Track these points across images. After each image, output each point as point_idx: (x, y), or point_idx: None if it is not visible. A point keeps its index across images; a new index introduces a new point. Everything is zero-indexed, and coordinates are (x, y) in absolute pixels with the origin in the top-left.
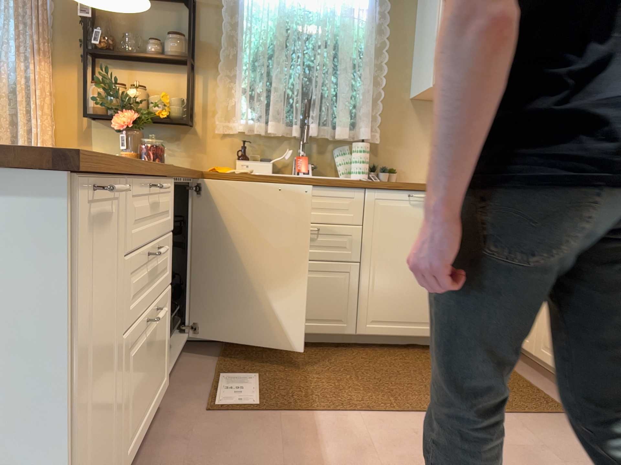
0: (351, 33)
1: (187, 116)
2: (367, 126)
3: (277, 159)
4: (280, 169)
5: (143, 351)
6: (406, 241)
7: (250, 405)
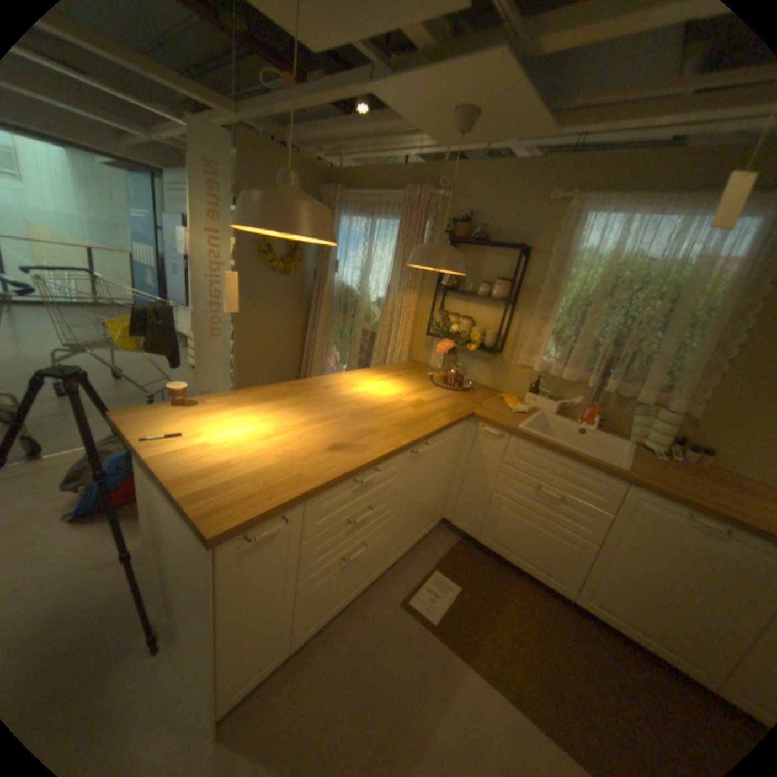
0: (701, 290)
1: (499, 344)
2: (689, 396)
3: (565, 401)
4: (570, 409)
5: (343, 571)
6: (669, 557)
7: (432, 621)
